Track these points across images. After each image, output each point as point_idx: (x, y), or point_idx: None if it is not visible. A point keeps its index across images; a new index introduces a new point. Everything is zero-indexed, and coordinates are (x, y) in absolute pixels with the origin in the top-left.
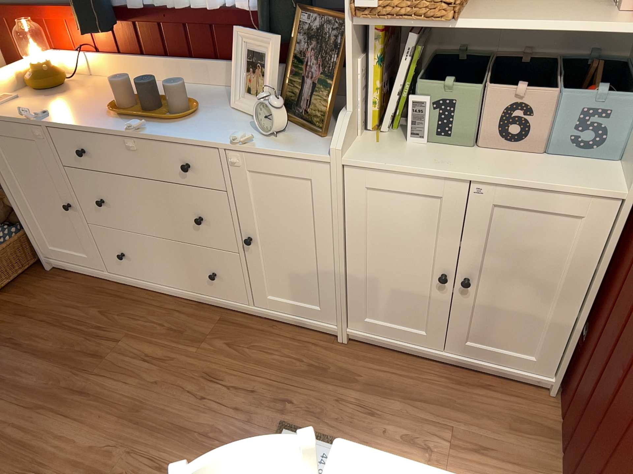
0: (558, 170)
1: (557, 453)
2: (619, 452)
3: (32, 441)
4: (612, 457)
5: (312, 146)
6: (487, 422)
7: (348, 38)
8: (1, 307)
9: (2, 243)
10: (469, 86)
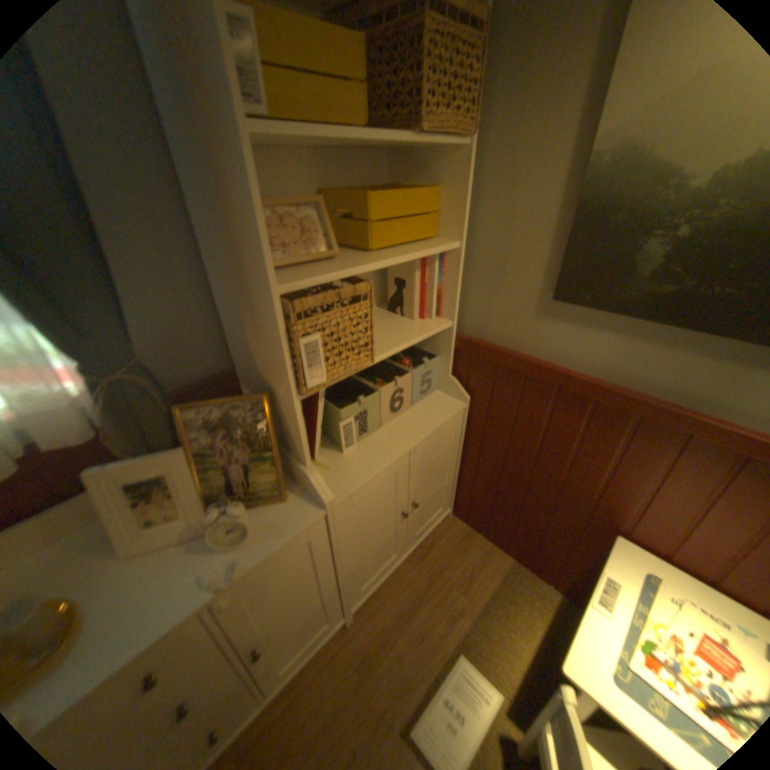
0: (429, 408)
1: (487, 539)
2: (564, 514)
3: None
4: (558, 518)
5: (291, 513)
6: (457, 562)
7: (295, 407)
8: None
9: None
10: (369, 390)
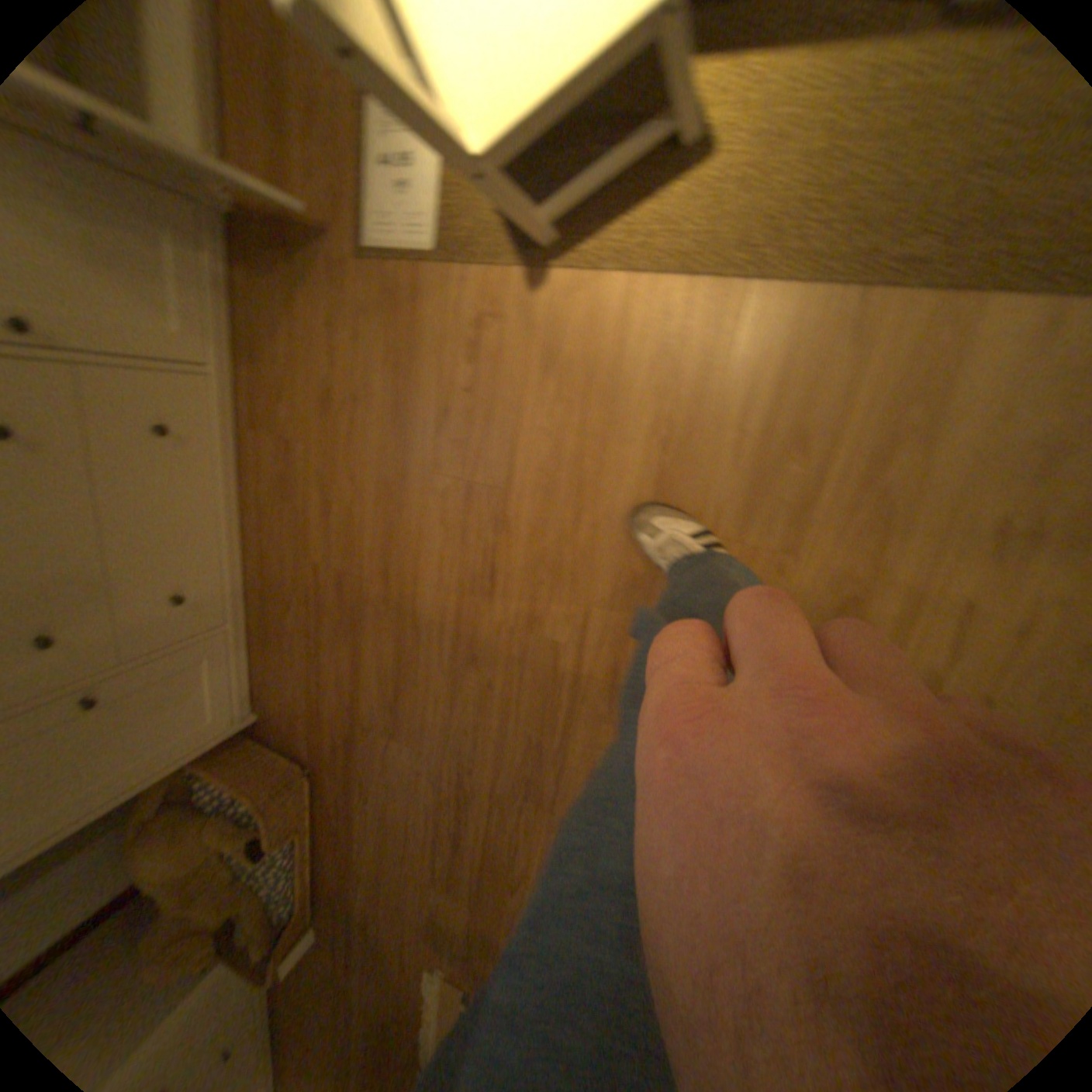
0: None
1: None
2: None
3: (448, 610)
4: None
5: None
6: None
7: None
8: (311, 755)
9: (211, 799)
10: None
